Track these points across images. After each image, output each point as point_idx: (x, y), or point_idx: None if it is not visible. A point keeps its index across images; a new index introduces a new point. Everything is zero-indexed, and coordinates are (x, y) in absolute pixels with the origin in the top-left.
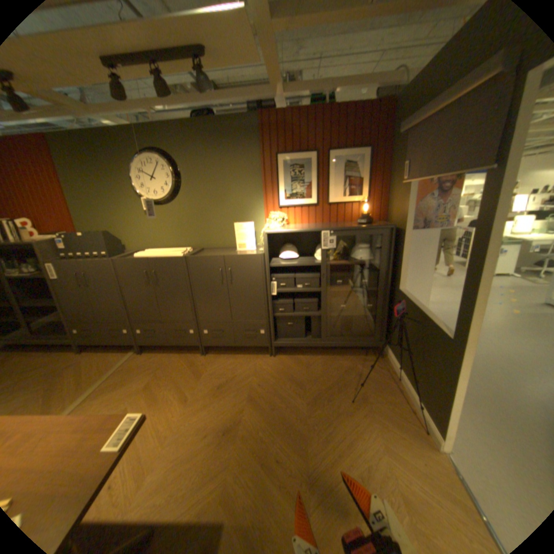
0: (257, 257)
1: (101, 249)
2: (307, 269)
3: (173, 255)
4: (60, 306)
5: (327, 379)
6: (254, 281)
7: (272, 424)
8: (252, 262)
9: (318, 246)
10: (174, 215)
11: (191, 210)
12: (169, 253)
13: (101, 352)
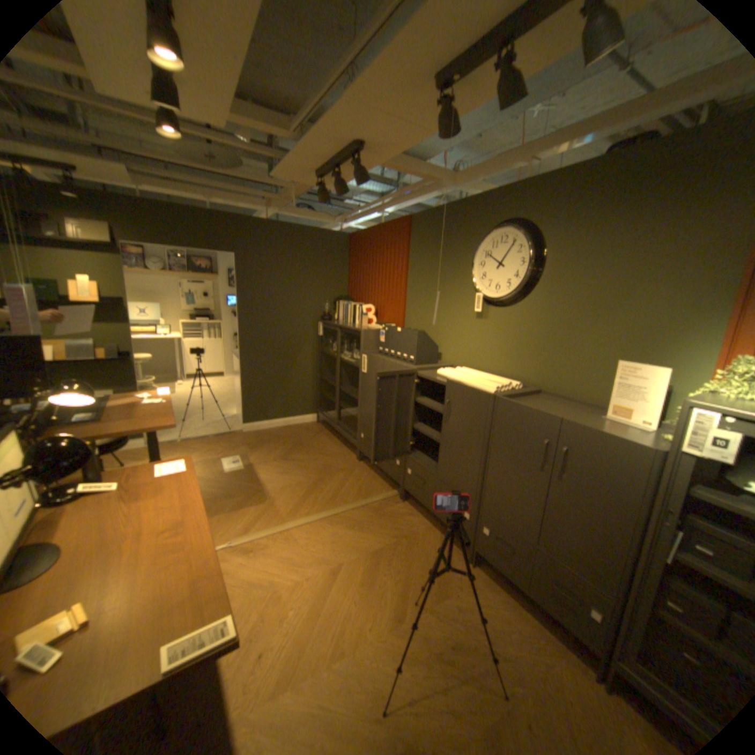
0: (646, 451)
1: (412, 352)
2: None
3: (483, 386)
4: (361, 402)
5: None
6: (617, 499)
7: None
8: (628, 456)
9: None
10: (515, 325)
11: (544, 320)
12: (482, 381)
13: (376, 470)
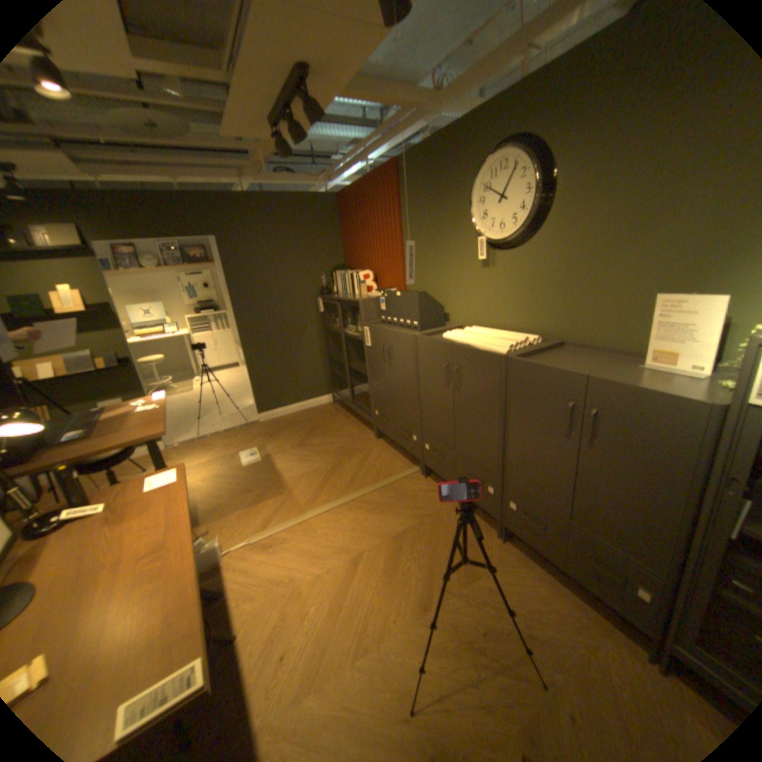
0: (699, 407)
1: (415, 317)
2: None
3: (494, 347)
4: (371, 378)
5: None
6: (664, 467)
7: None
8: (675, 415)
9: None
10: (527, 268)
11: (561, 257)
12: (493, 341)
13: (396, 447)
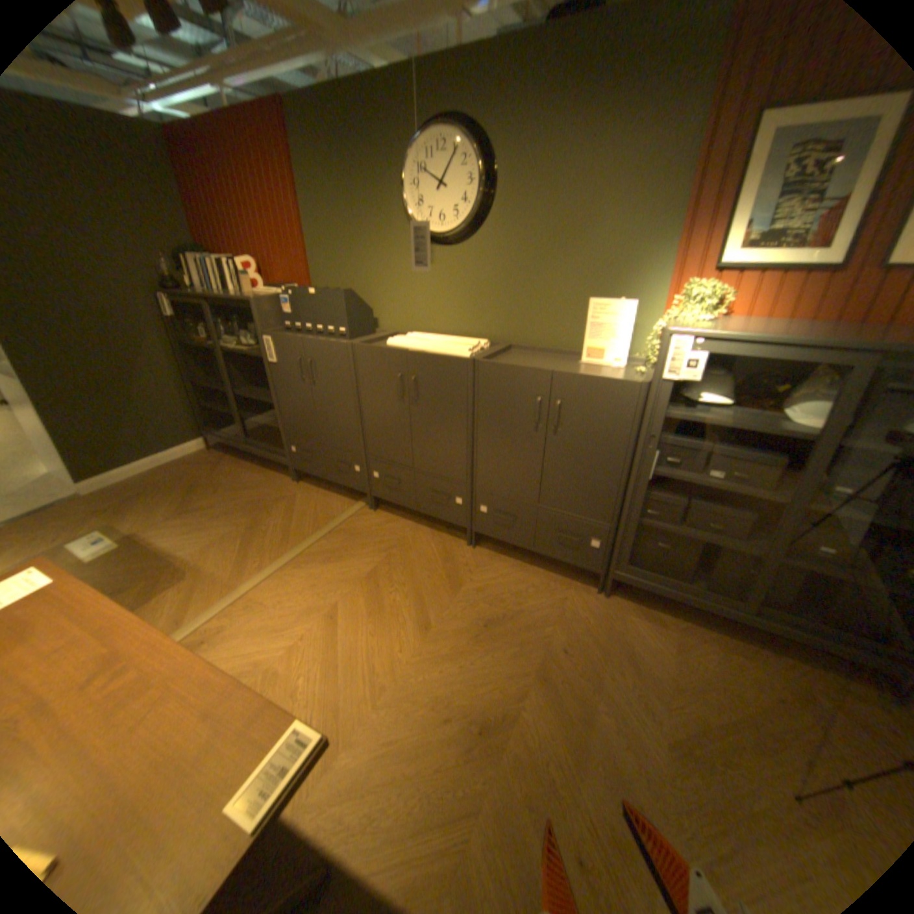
0: (632, 386)
1: (340, 322)
2: (748, 434)
3: (453, 352)
4: (279, 406)
5: (730, 701)
6: (608, 438)
7: (583, 757)
8: (617, 395)
9: (807, 383)
10: (468, 269)
11: (502, 259)
12: (447, 346)
13: (324, 487)
